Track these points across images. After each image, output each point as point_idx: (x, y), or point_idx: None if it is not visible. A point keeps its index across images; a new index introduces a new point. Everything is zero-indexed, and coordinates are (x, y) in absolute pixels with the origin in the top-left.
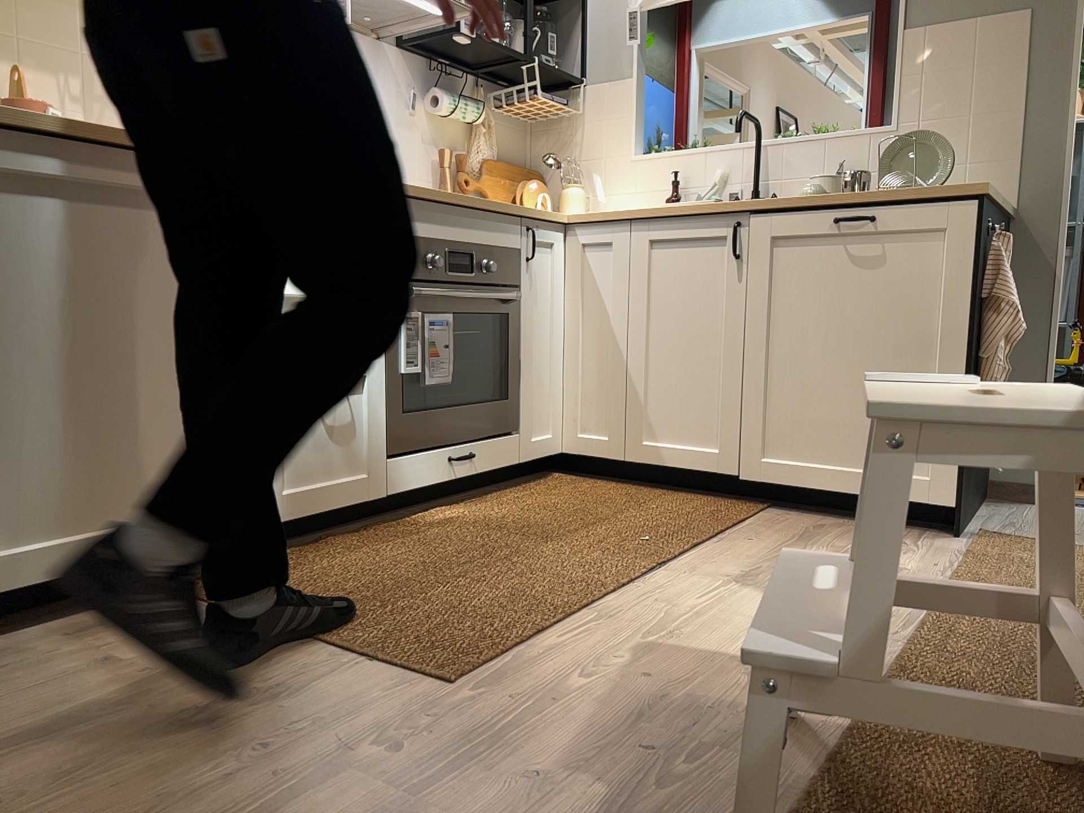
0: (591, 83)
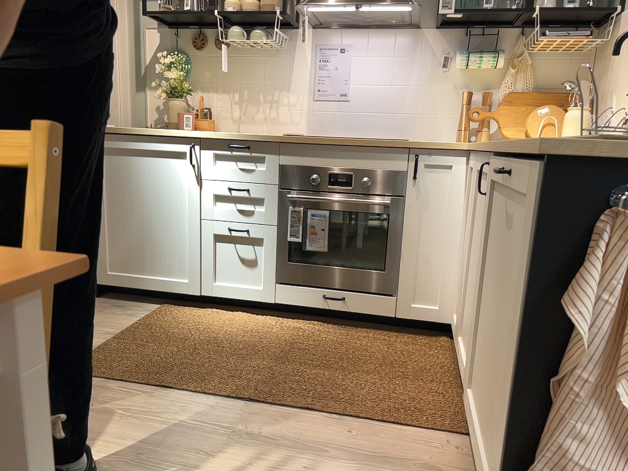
0: (621, 11)
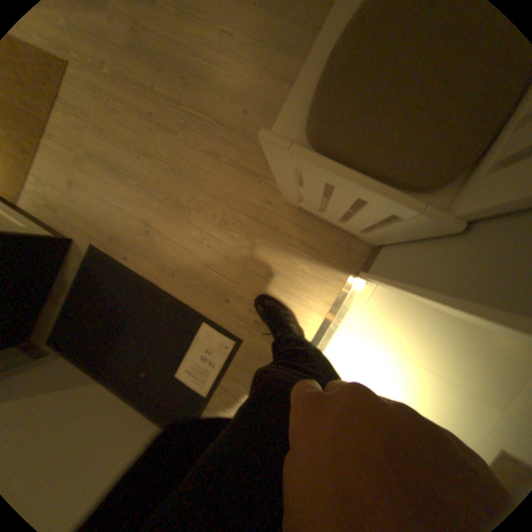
0: None
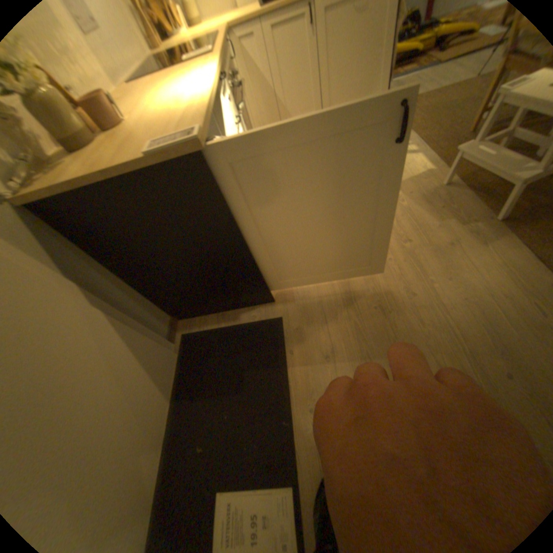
0: None
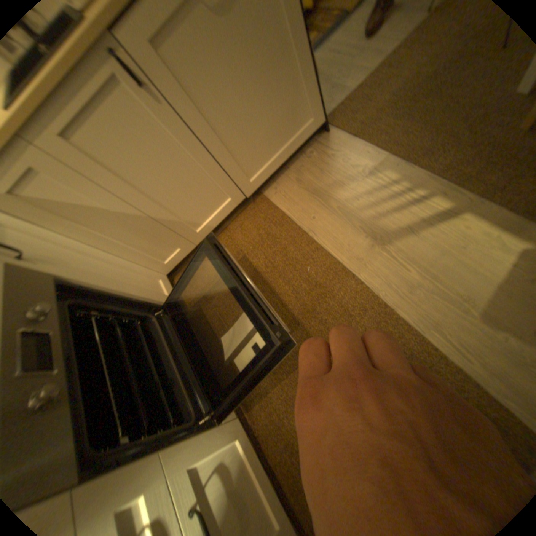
0: None
